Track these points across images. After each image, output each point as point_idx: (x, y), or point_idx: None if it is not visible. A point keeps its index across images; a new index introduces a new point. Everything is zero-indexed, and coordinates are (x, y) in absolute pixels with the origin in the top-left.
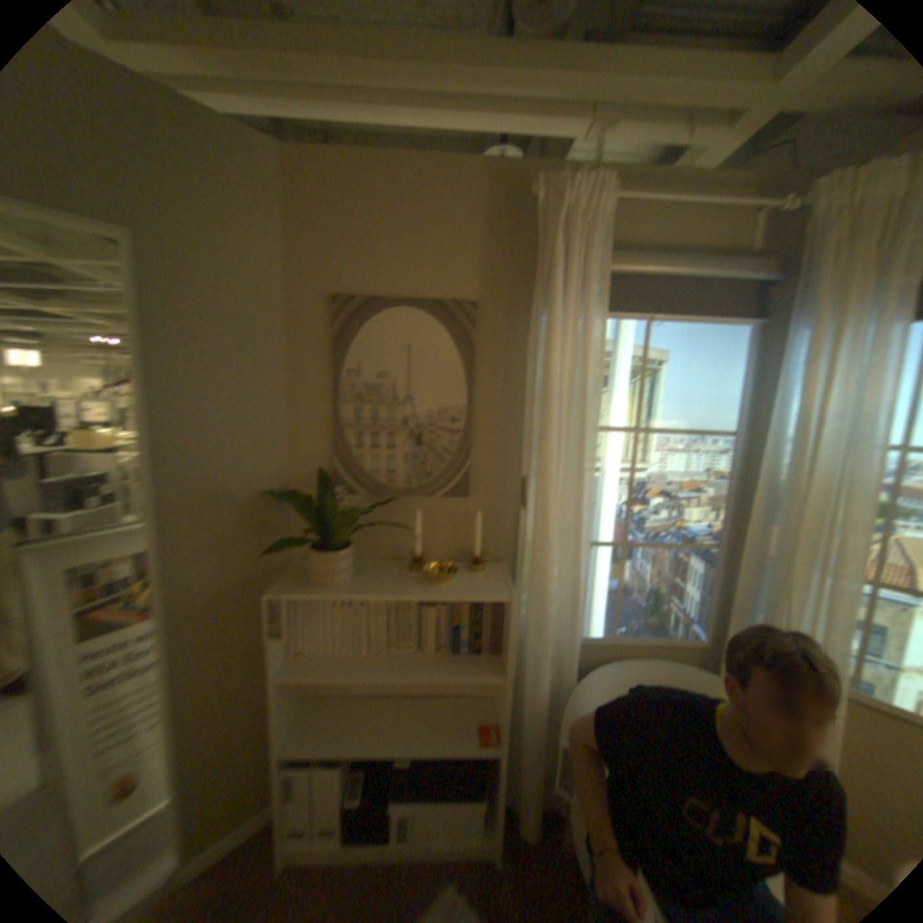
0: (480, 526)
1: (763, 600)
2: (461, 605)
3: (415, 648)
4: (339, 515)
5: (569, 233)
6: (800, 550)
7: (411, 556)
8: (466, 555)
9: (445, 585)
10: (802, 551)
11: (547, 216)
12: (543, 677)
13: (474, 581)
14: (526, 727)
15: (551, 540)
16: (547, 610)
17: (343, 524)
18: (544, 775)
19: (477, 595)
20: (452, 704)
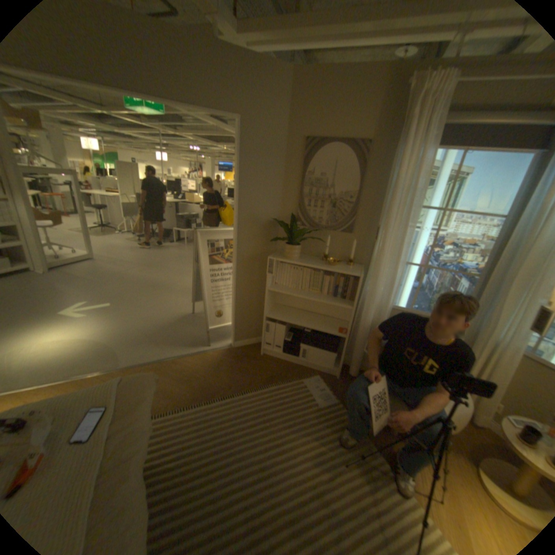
0: (353, 246)
1: (495, 304)
2: (339, 277)
3: (317, 291)
4: (295, 233)
5: (423, 104)
6: (516, 278)
7: (322, 256)
8: (346, 259)
9: (333, 267)
10: (517, 279)
11: (413, 95)
12: (368, 312)
13: (346, 268)
14: (358, 333)
15: (383, 255)
16: (376, 285)
17: (297, 236)
18: (362, 352)
19: (345, 272)
20: (329, 319)
